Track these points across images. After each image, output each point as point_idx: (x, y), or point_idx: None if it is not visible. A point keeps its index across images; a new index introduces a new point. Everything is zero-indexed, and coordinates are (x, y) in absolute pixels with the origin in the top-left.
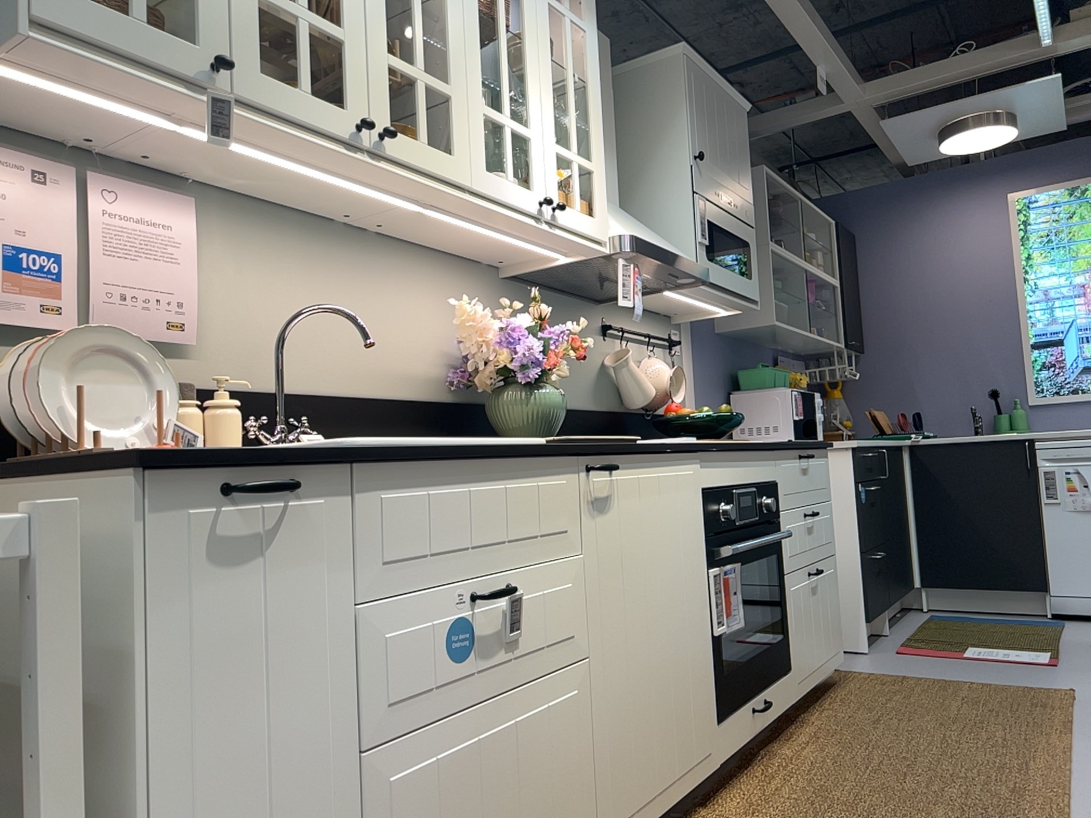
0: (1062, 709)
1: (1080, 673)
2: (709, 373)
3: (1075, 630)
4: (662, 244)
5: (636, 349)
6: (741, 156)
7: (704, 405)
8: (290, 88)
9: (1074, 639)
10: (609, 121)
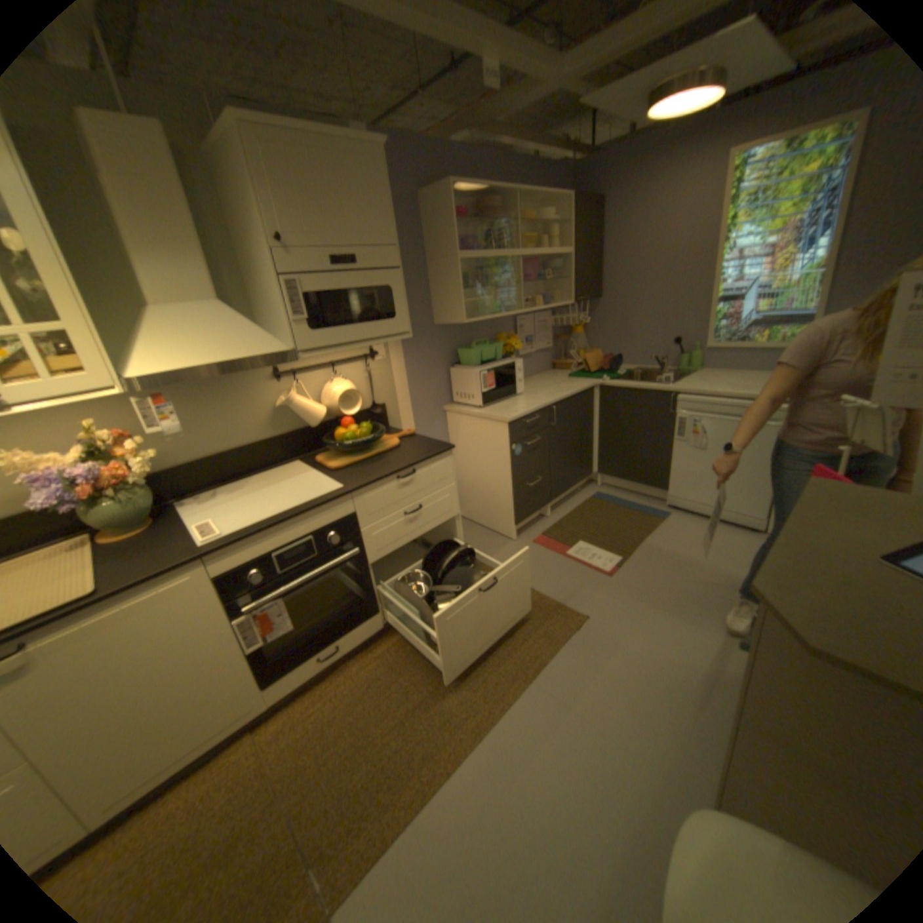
0: (554, 647)
1: (615, 593)
2: (422, 360)
3: (668, 527)
4: (219, 350)
5: (320, 375)
6: (369, 201)
7: (417, 385)
8: None
9: (655, 542)
10: (173, 218)
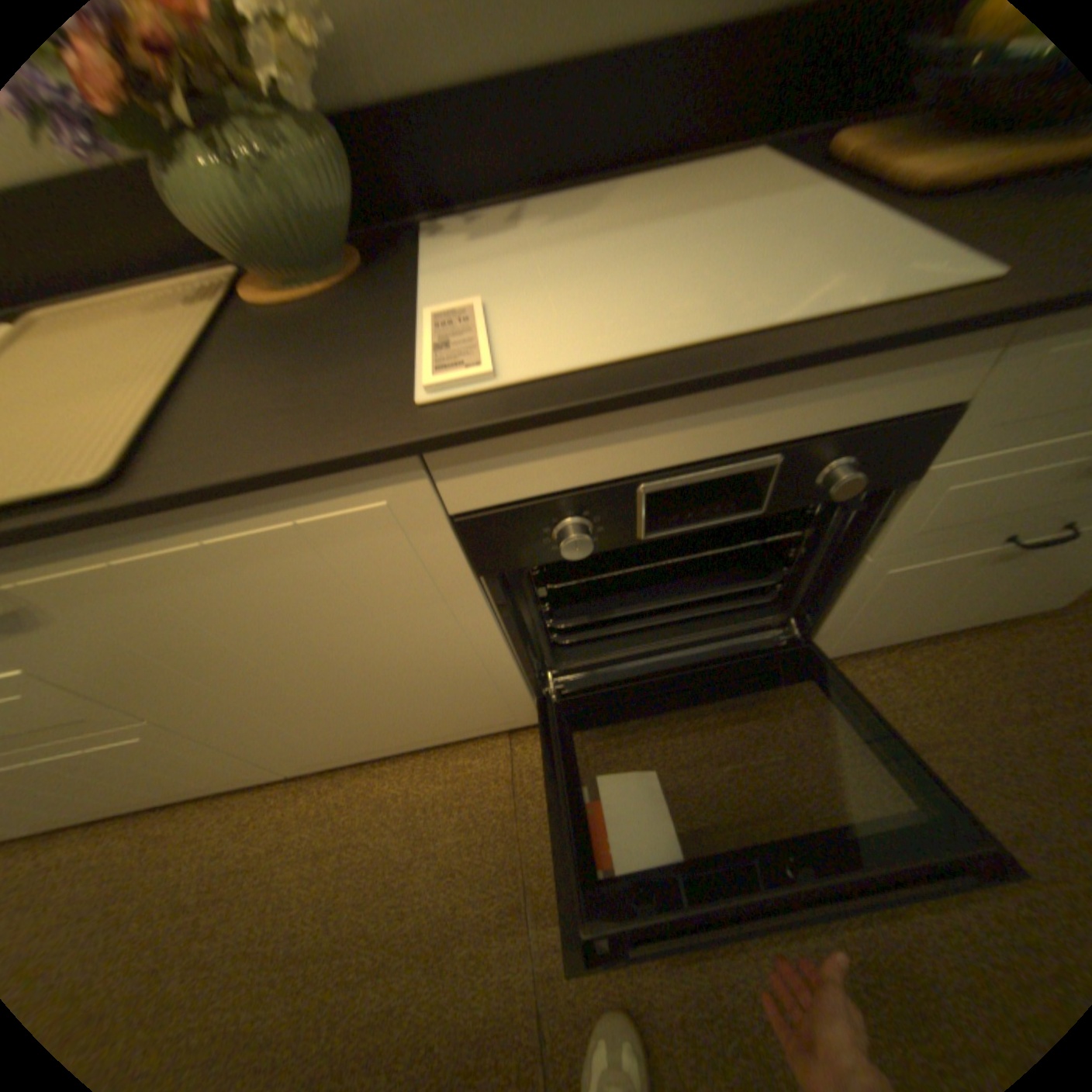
0: None
1: None
2: None
3: None
4: None
5: None
6: None
7: None
8: None
9: None
10: None
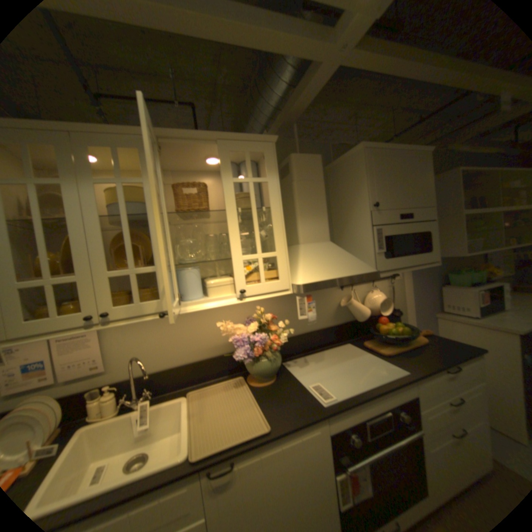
0: None
1: None
2: (423, 281)
3: None
4: (340, 270)
5: (364, 288)
6: (423, 182)
7: (420, 298)
8: (45, 320)
9: None
10: (319, 200)
